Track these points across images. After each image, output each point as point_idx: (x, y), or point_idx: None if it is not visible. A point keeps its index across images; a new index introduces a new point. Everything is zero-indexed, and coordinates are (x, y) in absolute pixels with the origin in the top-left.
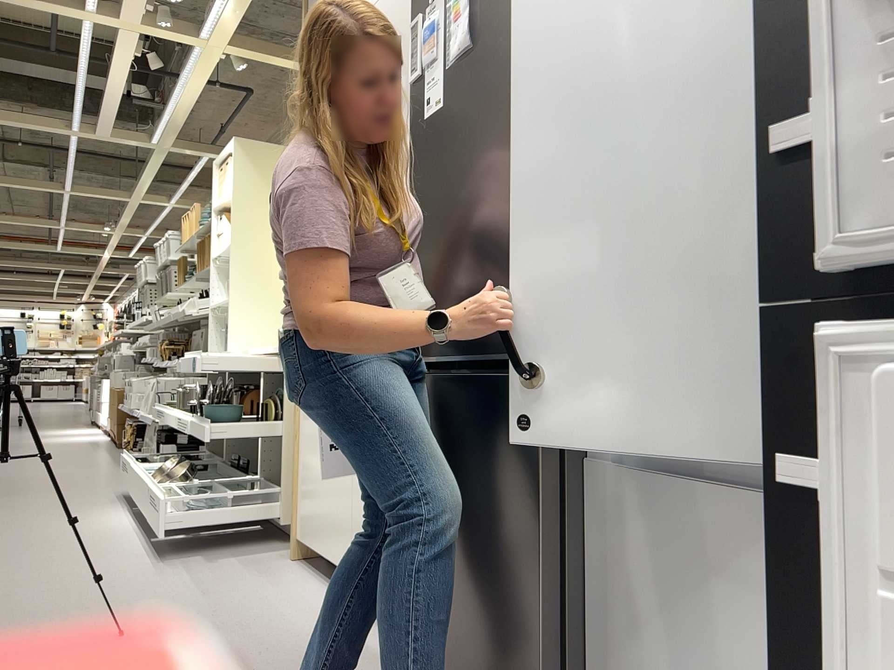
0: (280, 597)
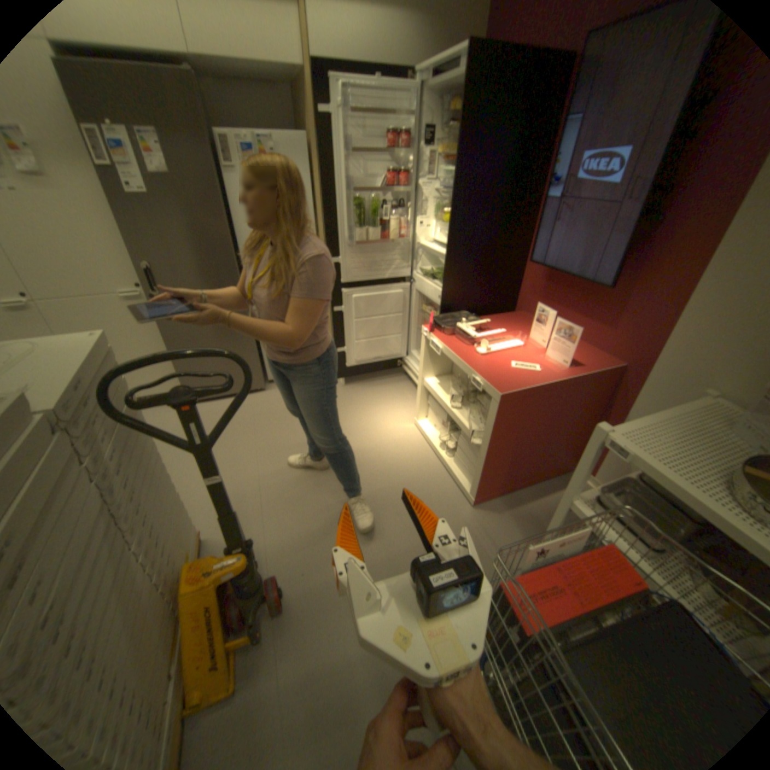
0: None
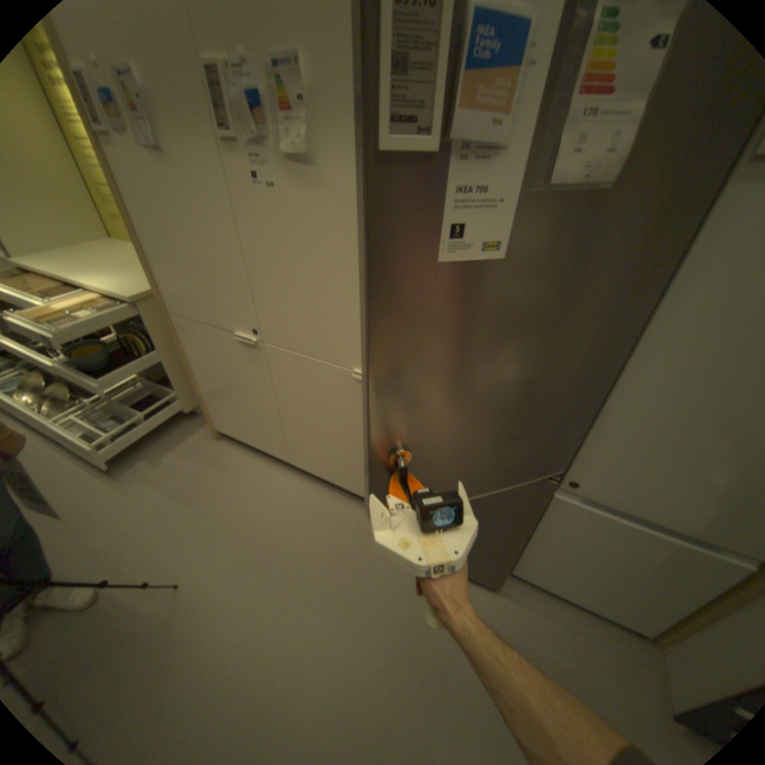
0: (245, 486)
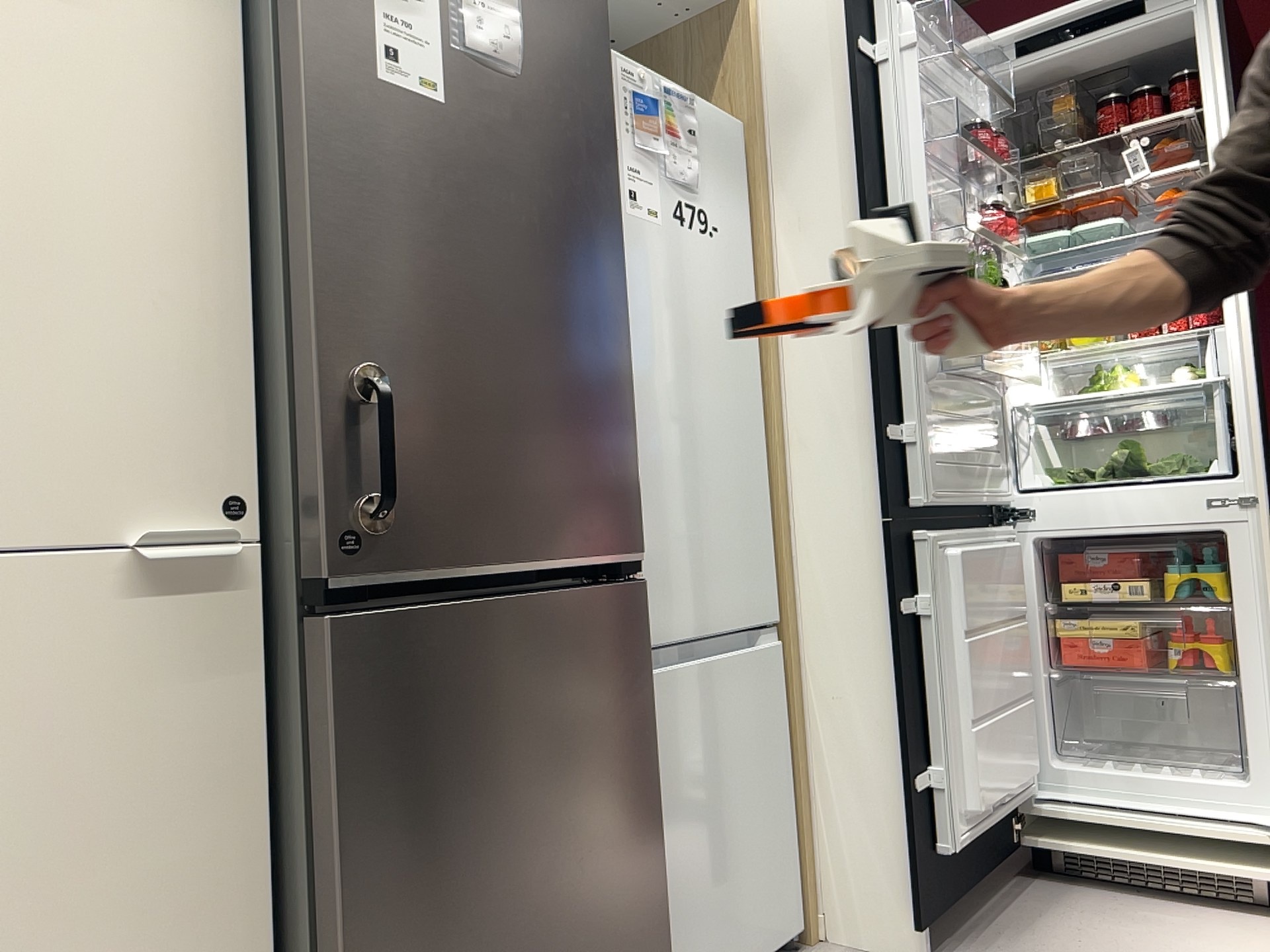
0: None
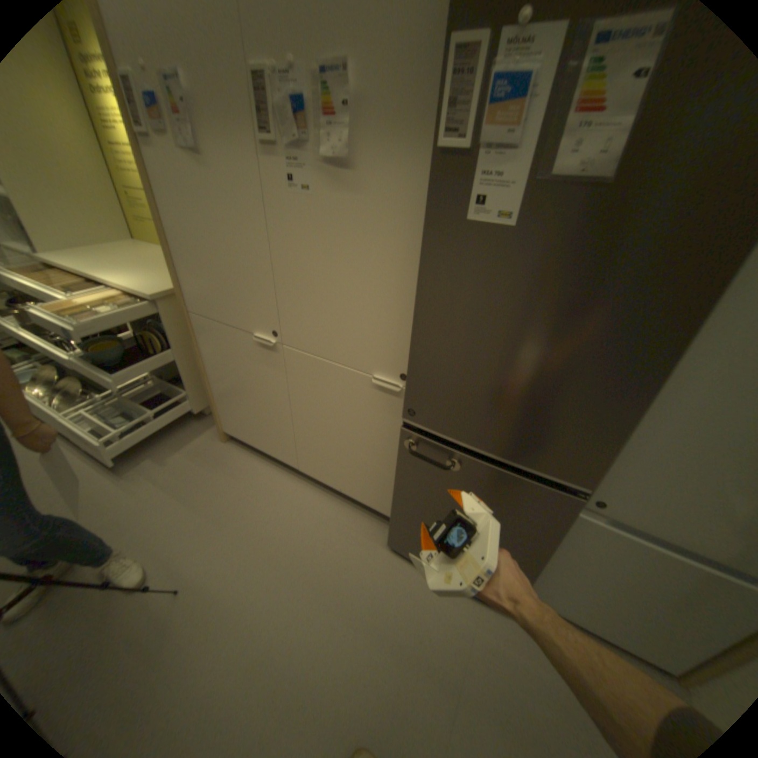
0: (251, 490)
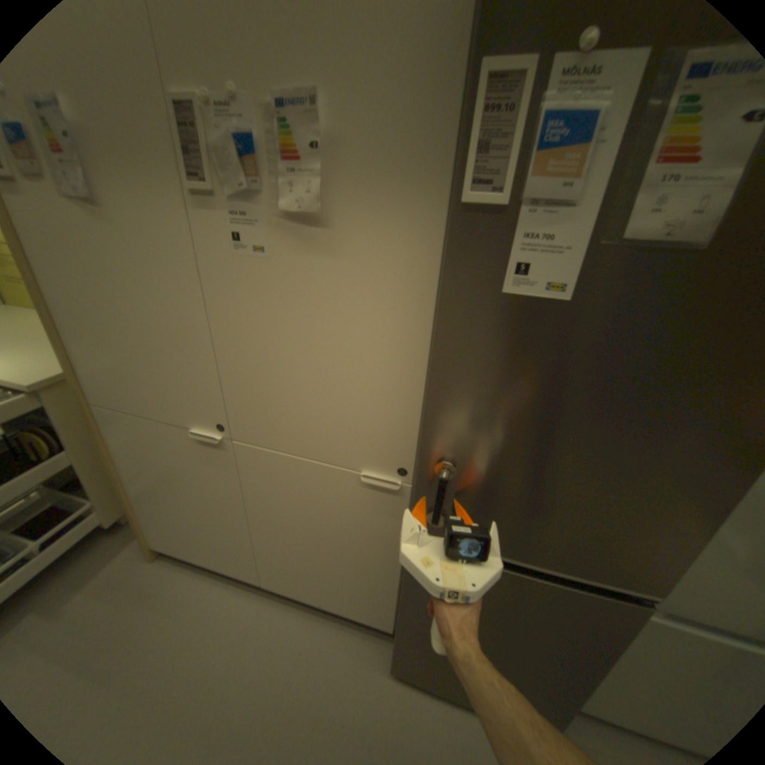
0: (194, 630)
